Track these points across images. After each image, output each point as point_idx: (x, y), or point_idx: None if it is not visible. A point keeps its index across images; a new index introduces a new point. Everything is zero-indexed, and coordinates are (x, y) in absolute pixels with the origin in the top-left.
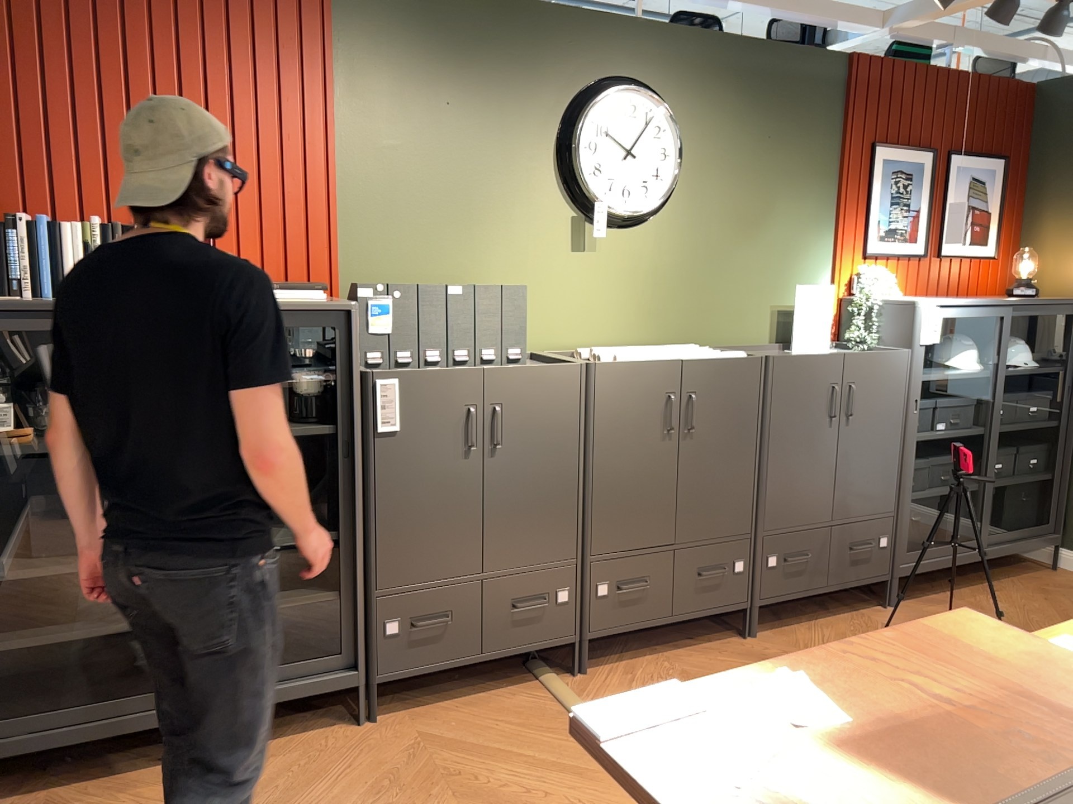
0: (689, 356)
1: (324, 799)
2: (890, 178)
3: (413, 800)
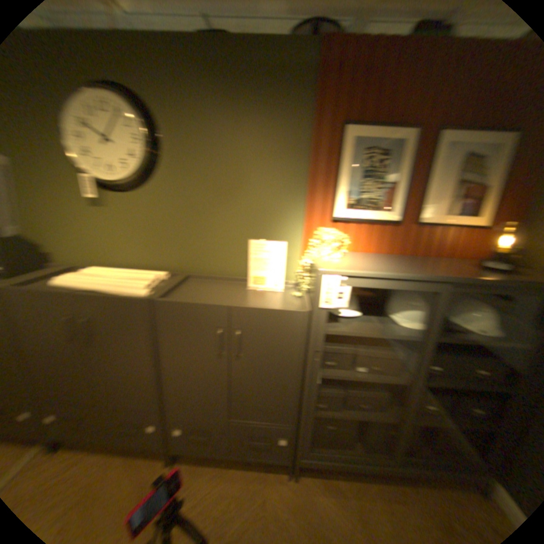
0: (97, 289)
1: None
2: (360, 152)
3: None
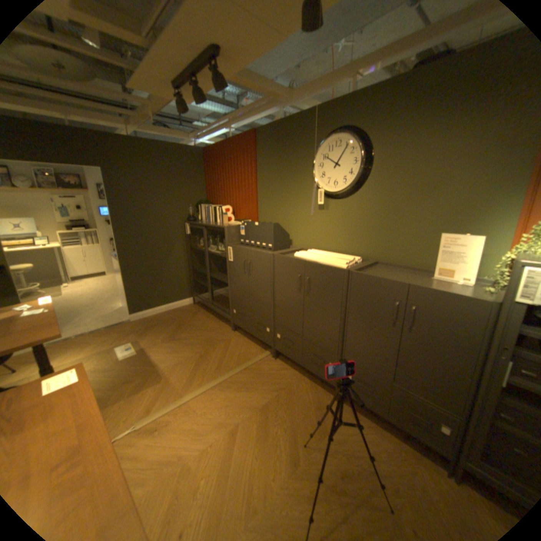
0: (319, 261)
1: (204, 335)
2: None
3: (204, 345)
